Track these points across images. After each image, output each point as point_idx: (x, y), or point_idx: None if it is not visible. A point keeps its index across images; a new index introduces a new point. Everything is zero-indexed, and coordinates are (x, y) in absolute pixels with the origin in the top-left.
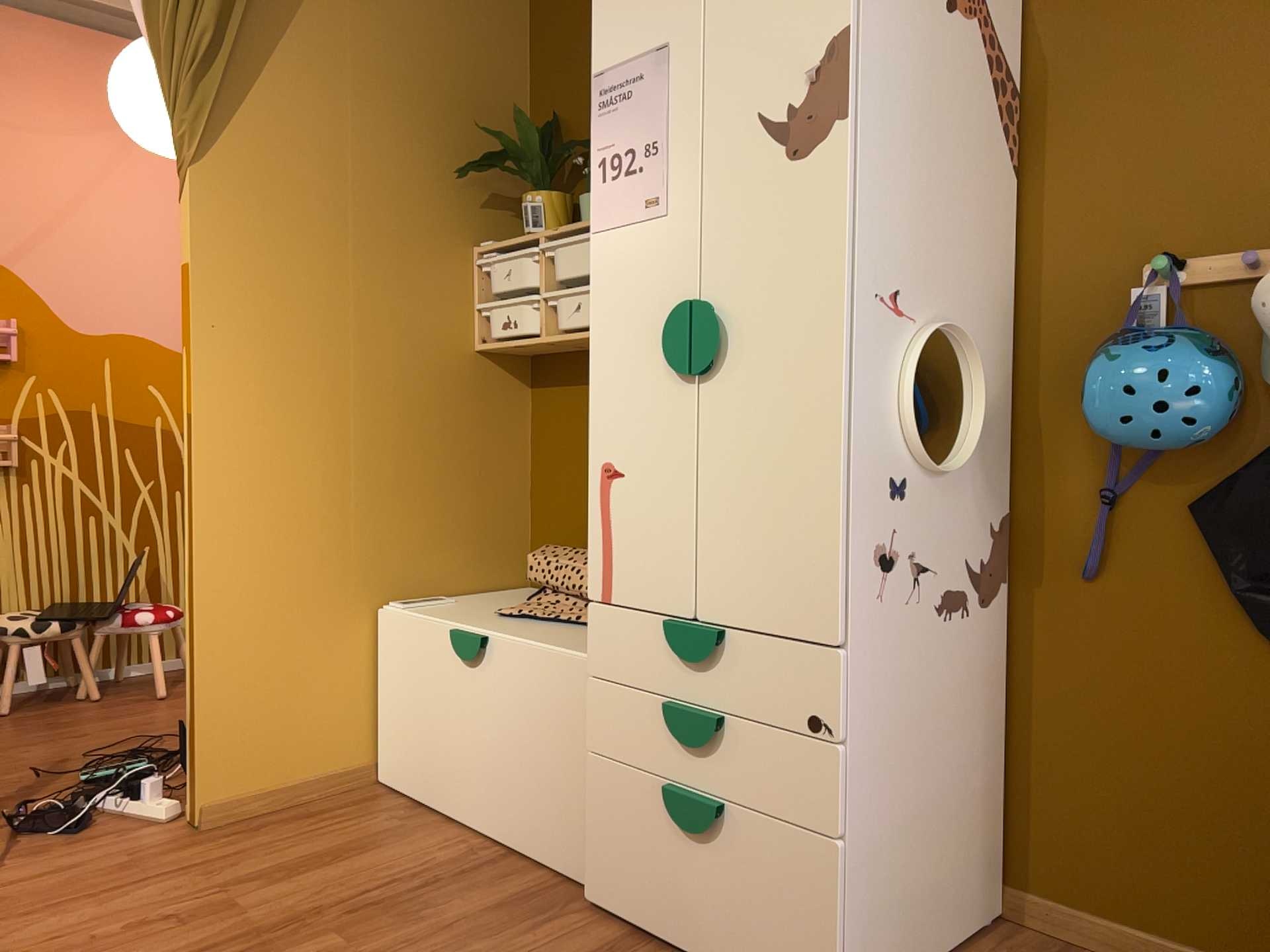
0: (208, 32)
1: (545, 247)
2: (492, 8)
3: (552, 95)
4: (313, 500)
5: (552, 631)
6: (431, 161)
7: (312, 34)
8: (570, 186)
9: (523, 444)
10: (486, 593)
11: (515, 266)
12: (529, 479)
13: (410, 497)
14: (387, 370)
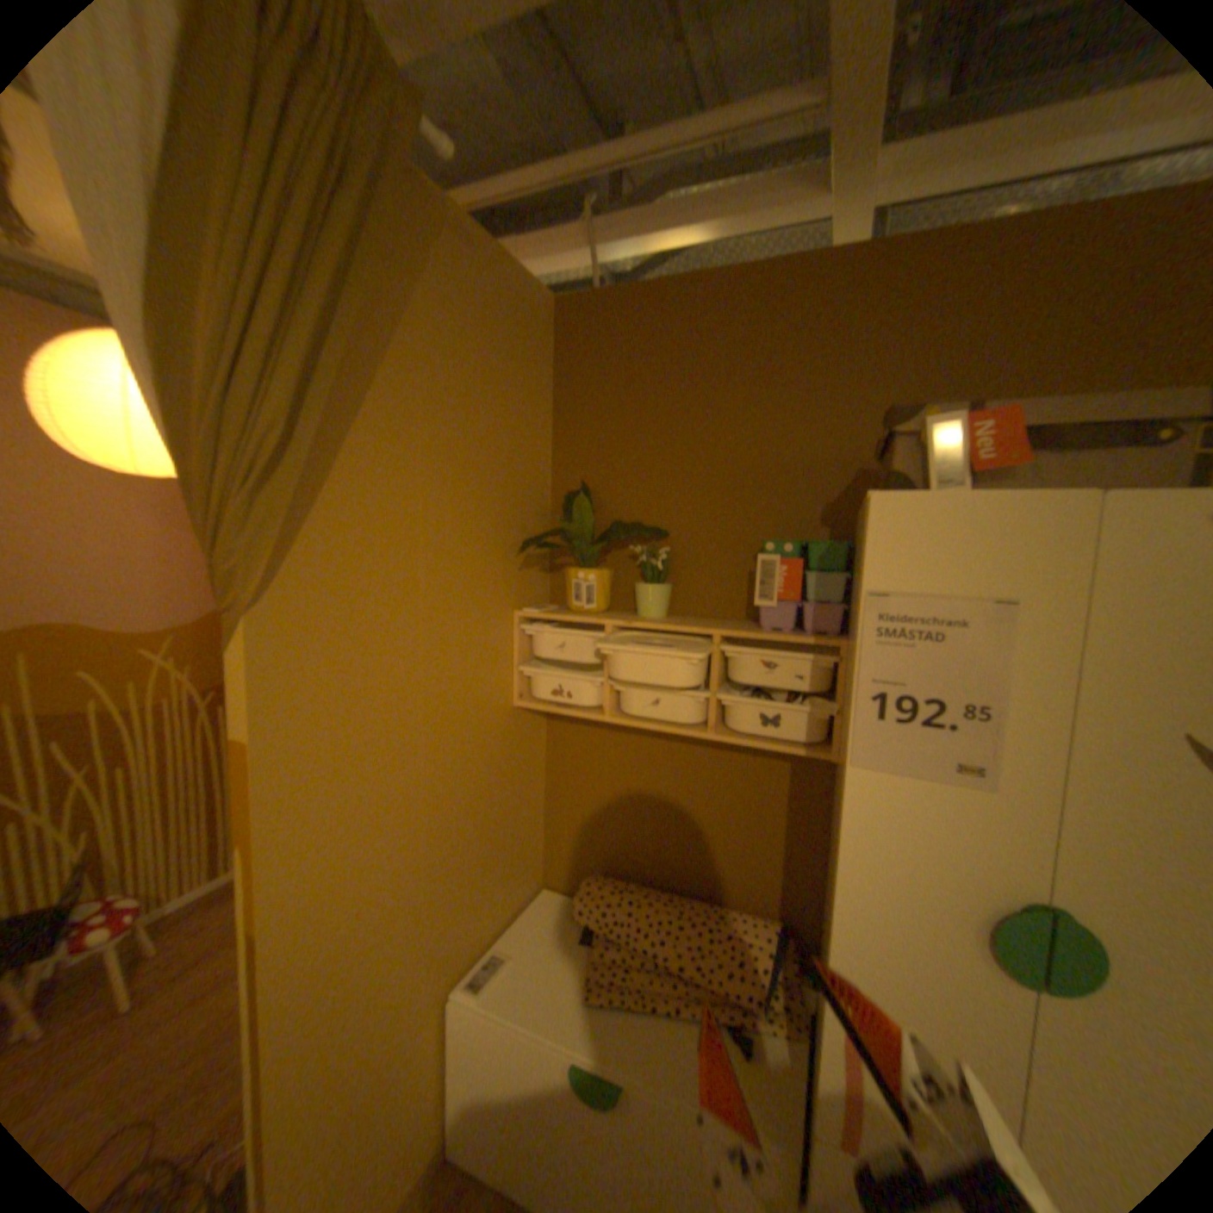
0: (270, 425)
1: (616, 637)
2: (529, 372)
3: (581, 463)
4: (390, 939)
5: (673, 1050)
6: (486, 536)
7: (383, 409)
8: (601, 553)
9: (542, 770)
10: (521, 917)
11: (572, 642)
12: (545, 796)
13: (469, 873)
14: (452, 763)
